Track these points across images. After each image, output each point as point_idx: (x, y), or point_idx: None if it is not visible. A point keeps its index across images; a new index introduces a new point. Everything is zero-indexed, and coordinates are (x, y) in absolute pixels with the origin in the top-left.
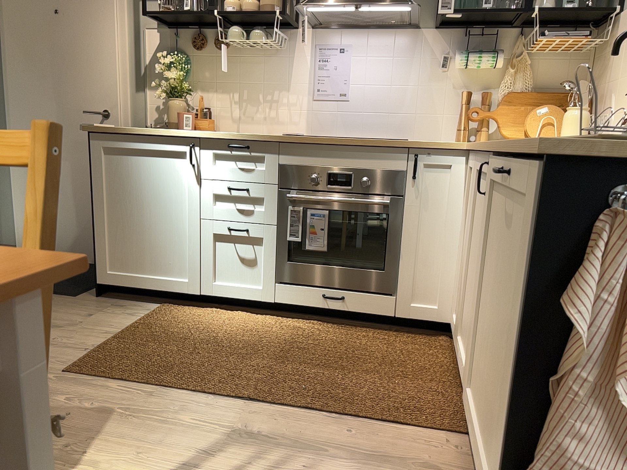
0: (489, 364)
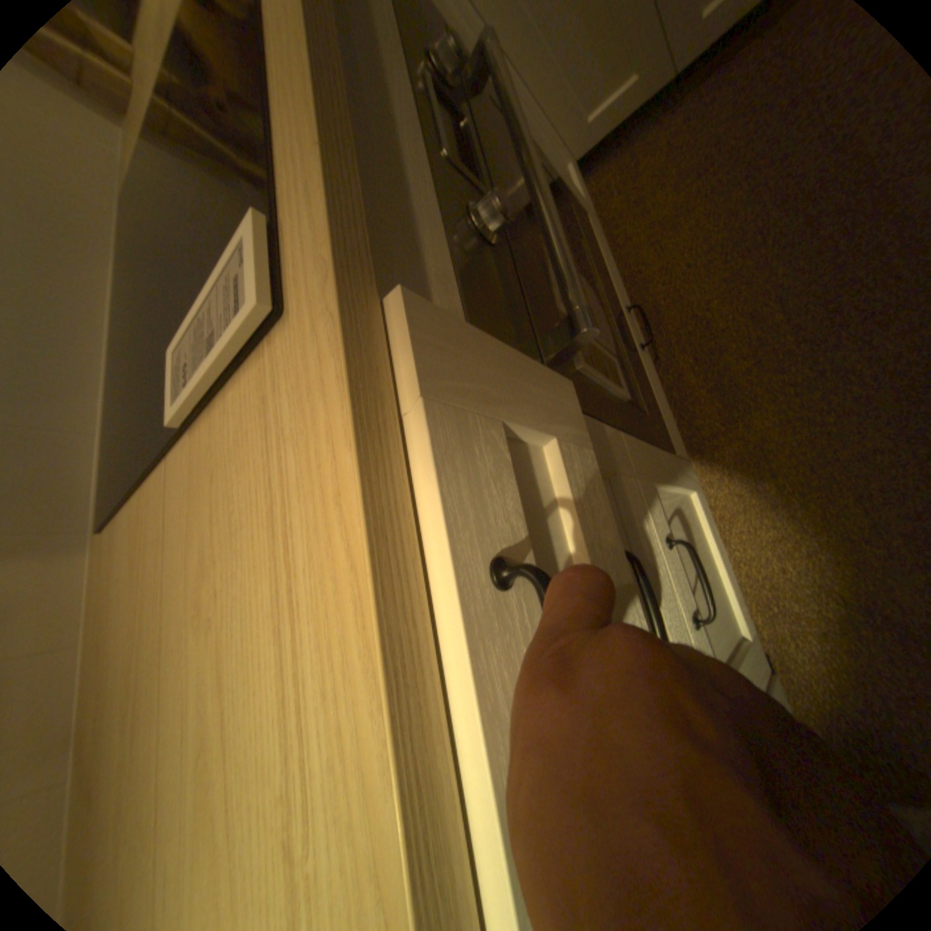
0: None
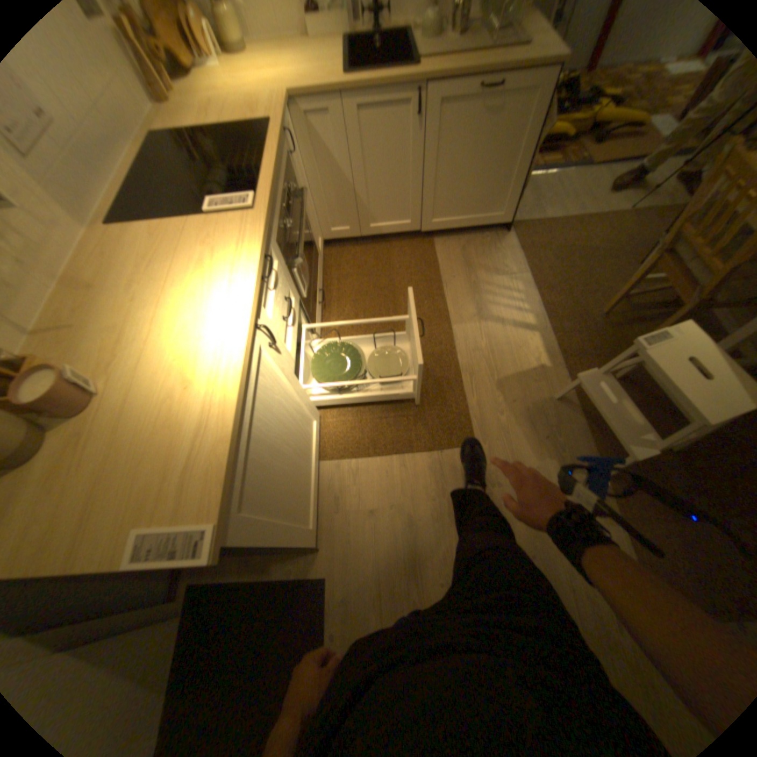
0: (463, 190)
